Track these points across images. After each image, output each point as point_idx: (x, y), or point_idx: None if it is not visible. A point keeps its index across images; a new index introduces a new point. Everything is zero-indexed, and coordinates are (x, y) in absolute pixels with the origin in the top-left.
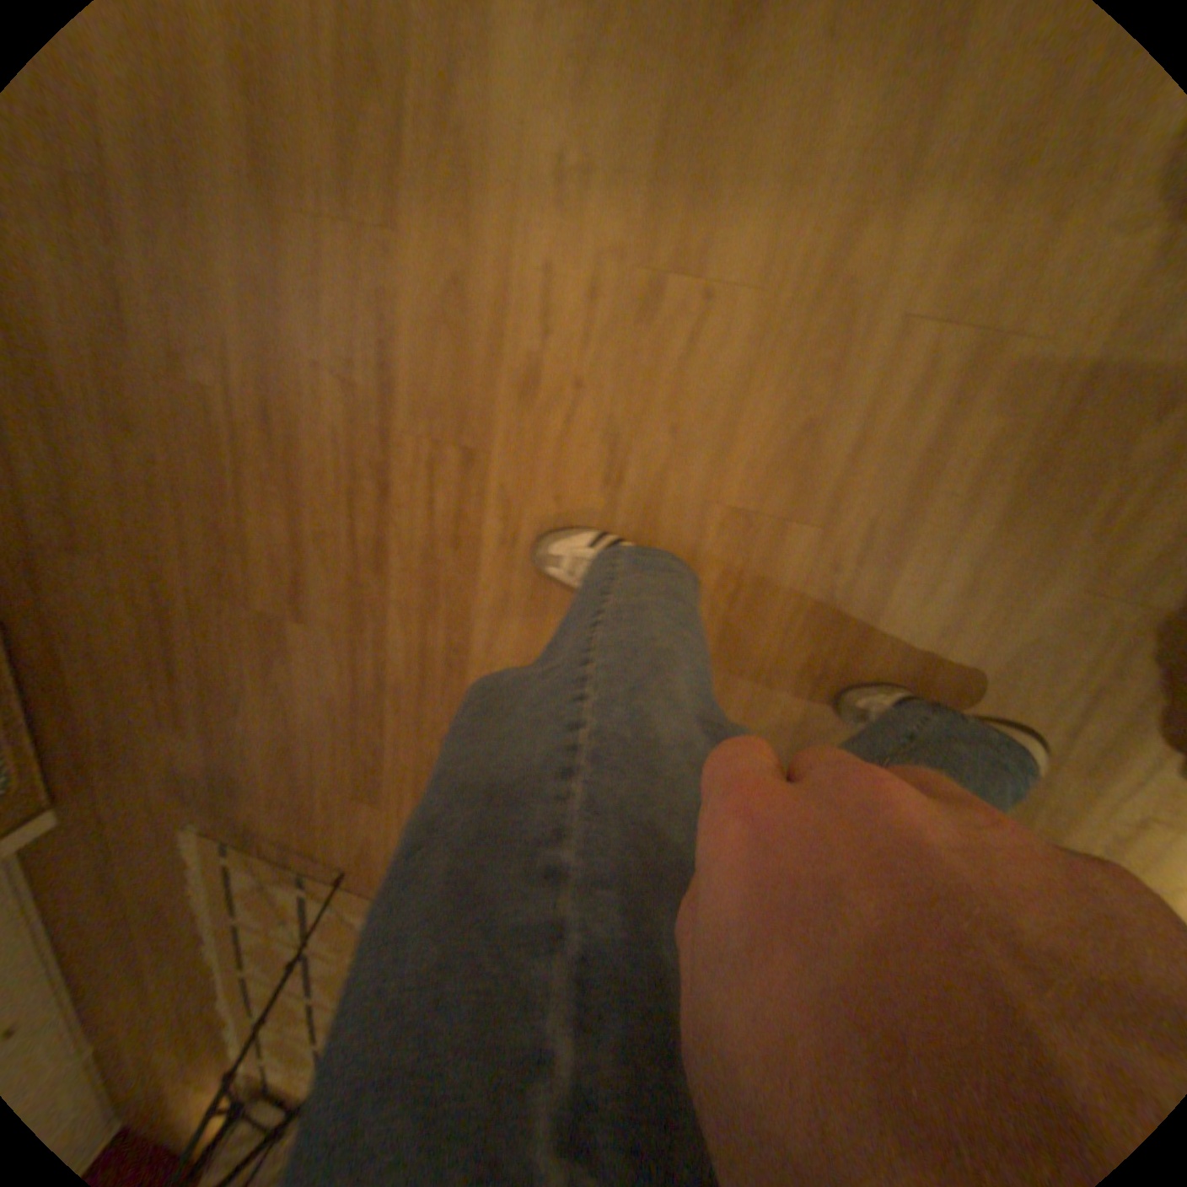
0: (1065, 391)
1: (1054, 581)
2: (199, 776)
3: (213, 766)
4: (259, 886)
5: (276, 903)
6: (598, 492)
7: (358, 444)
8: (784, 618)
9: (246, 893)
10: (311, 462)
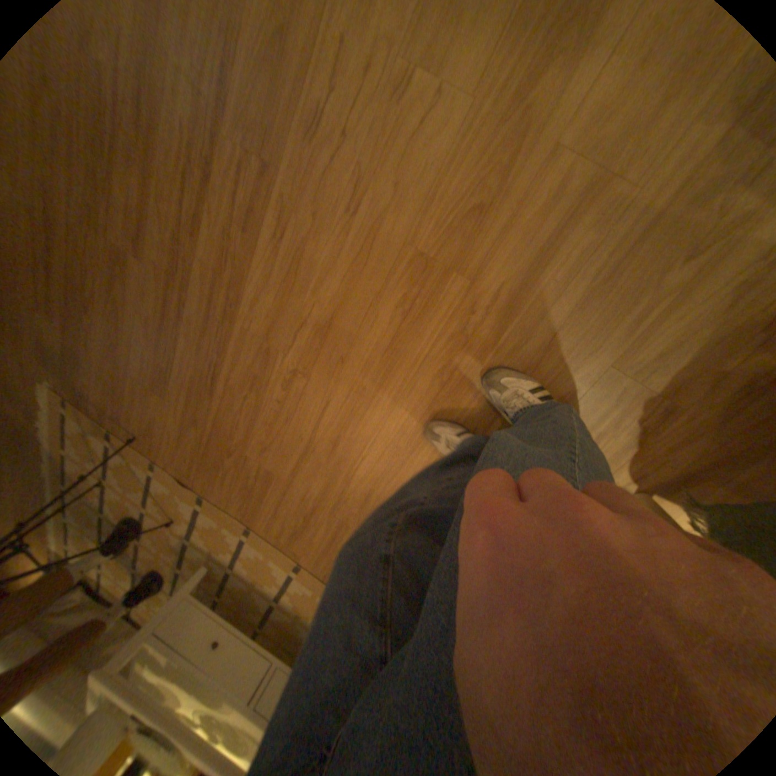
0: (638, 228)
1: (597, 357)
2: (58, 351)
3: (67, 346)
4: (83, 434)
5: (92, 448)
6: (341, 218)
7: (197, 140)
8: (434, 338)
9: (74, 437)
10: (164, 145)
